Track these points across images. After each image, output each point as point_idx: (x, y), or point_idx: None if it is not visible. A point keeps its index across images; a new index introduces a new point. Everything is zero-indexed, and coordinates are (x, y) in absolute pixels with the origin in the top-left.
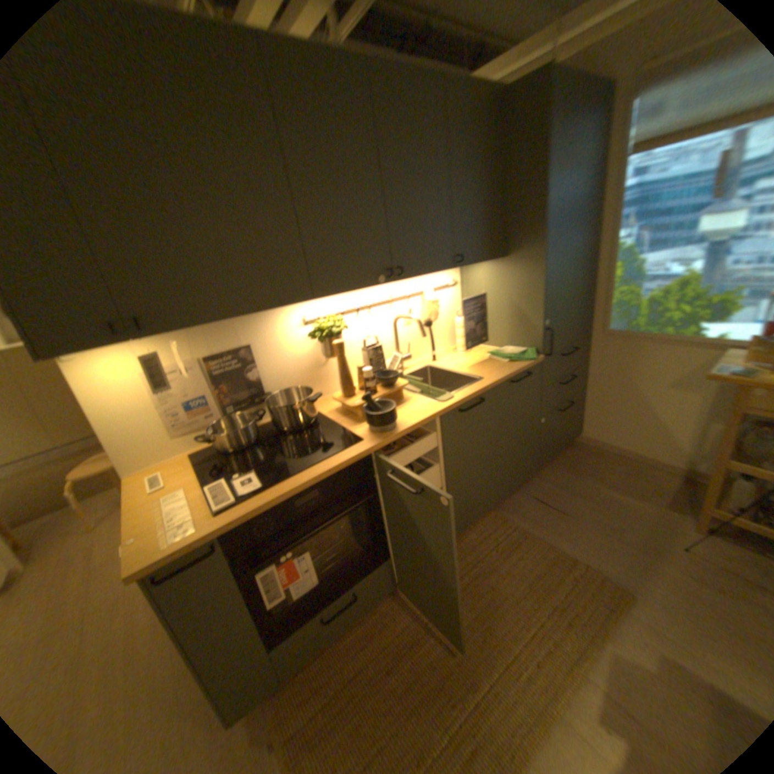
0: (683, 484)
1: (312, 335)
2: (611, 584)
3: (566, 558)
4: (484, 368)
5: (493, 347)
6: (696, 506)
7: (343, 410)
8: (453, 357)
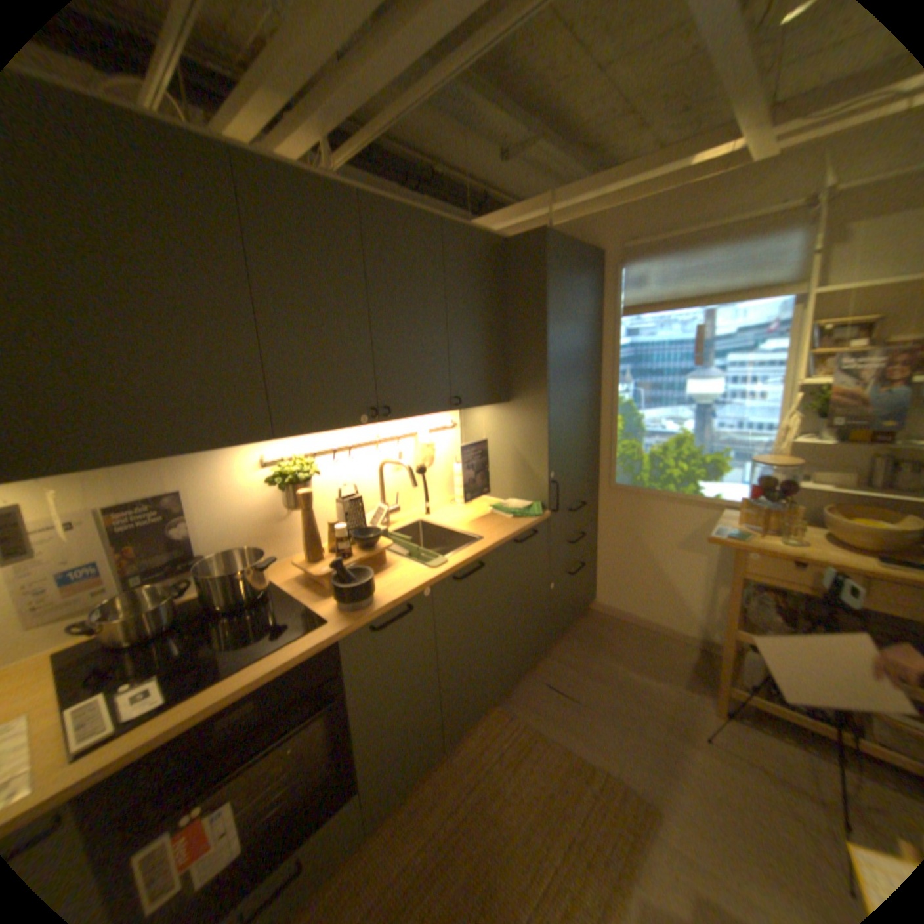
0: (700, 657)
1: (270, 481)
2: (634, 797)
3: (583, 766)
4: (485, 524)
5: (496, 500)
6: (715, 684)
7: (305, 579)
8: (451, 510)
